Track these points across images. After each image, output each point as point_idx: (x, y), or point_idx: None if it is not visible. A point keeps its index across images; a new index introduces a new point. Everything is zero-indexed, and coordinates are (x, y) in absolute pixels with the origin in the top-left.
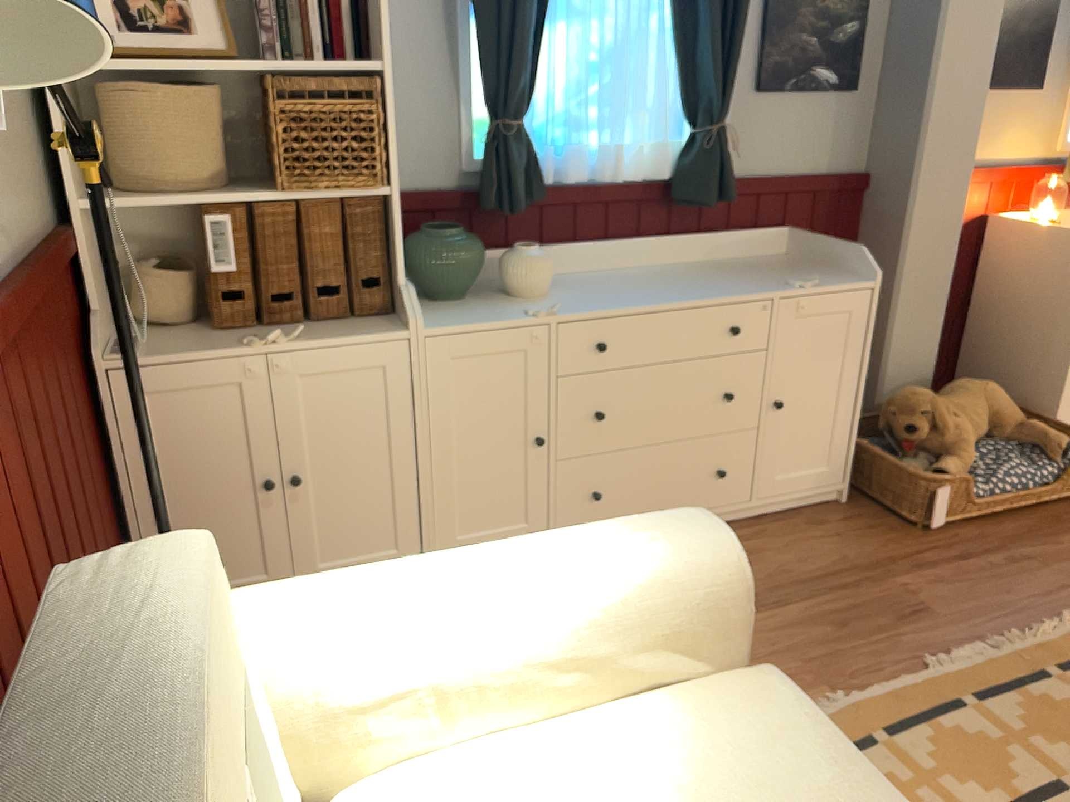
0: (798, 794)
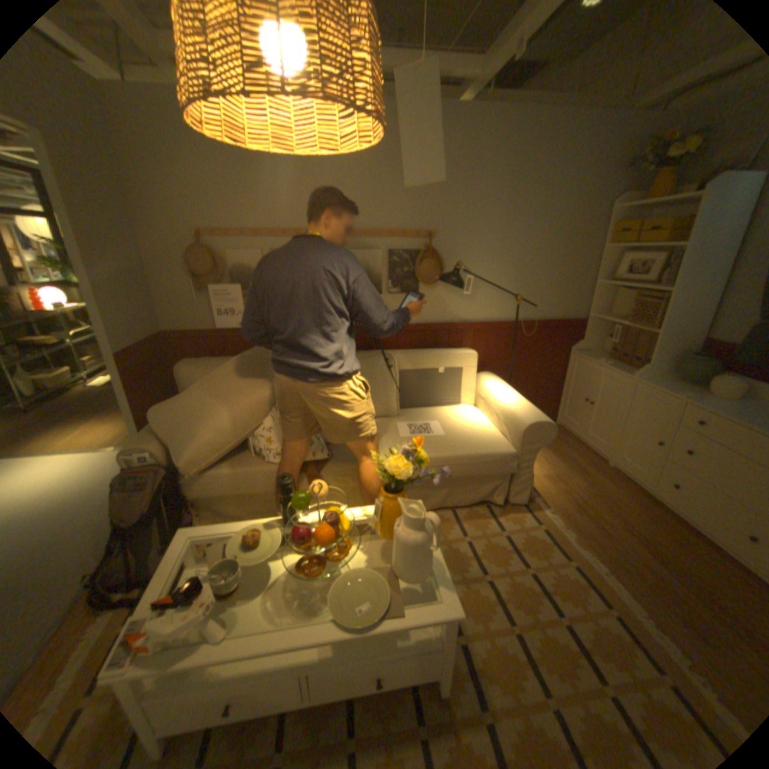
0: (472, 442)
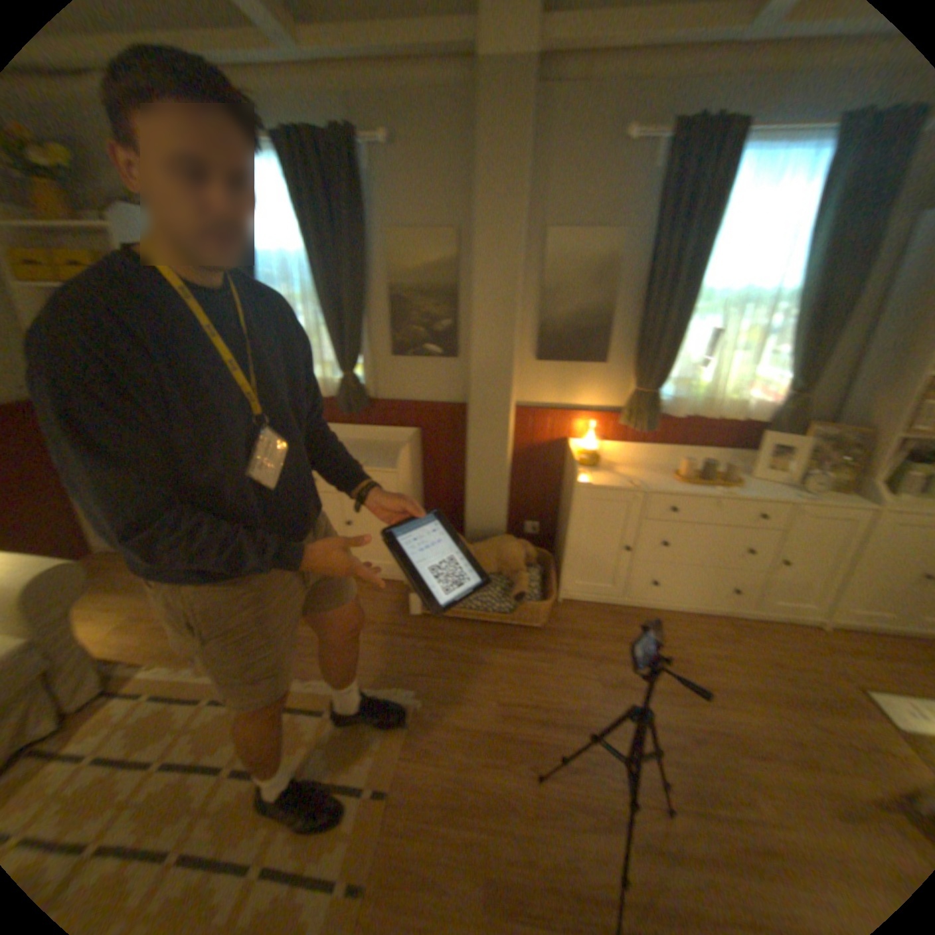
0: None
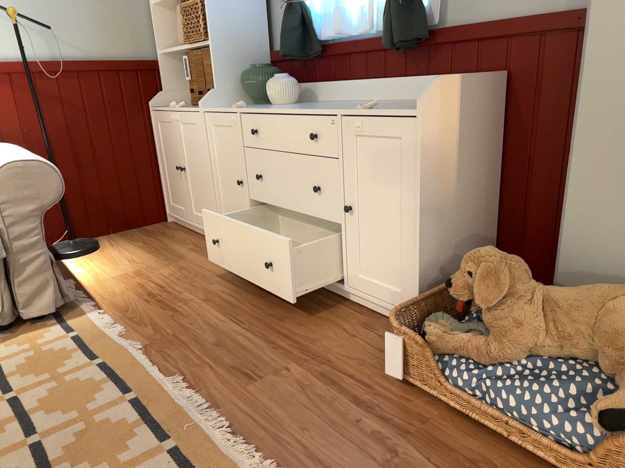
0: None
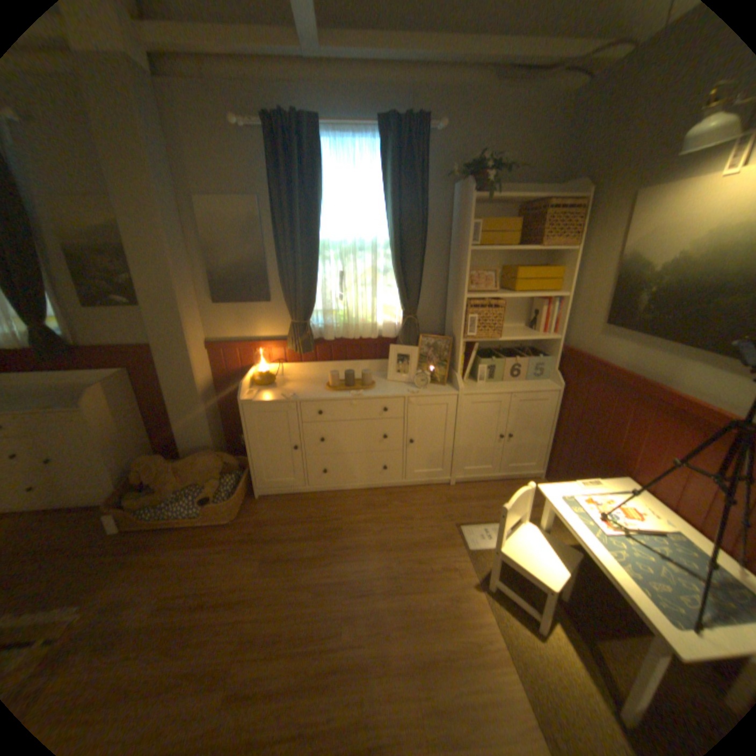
0: None
